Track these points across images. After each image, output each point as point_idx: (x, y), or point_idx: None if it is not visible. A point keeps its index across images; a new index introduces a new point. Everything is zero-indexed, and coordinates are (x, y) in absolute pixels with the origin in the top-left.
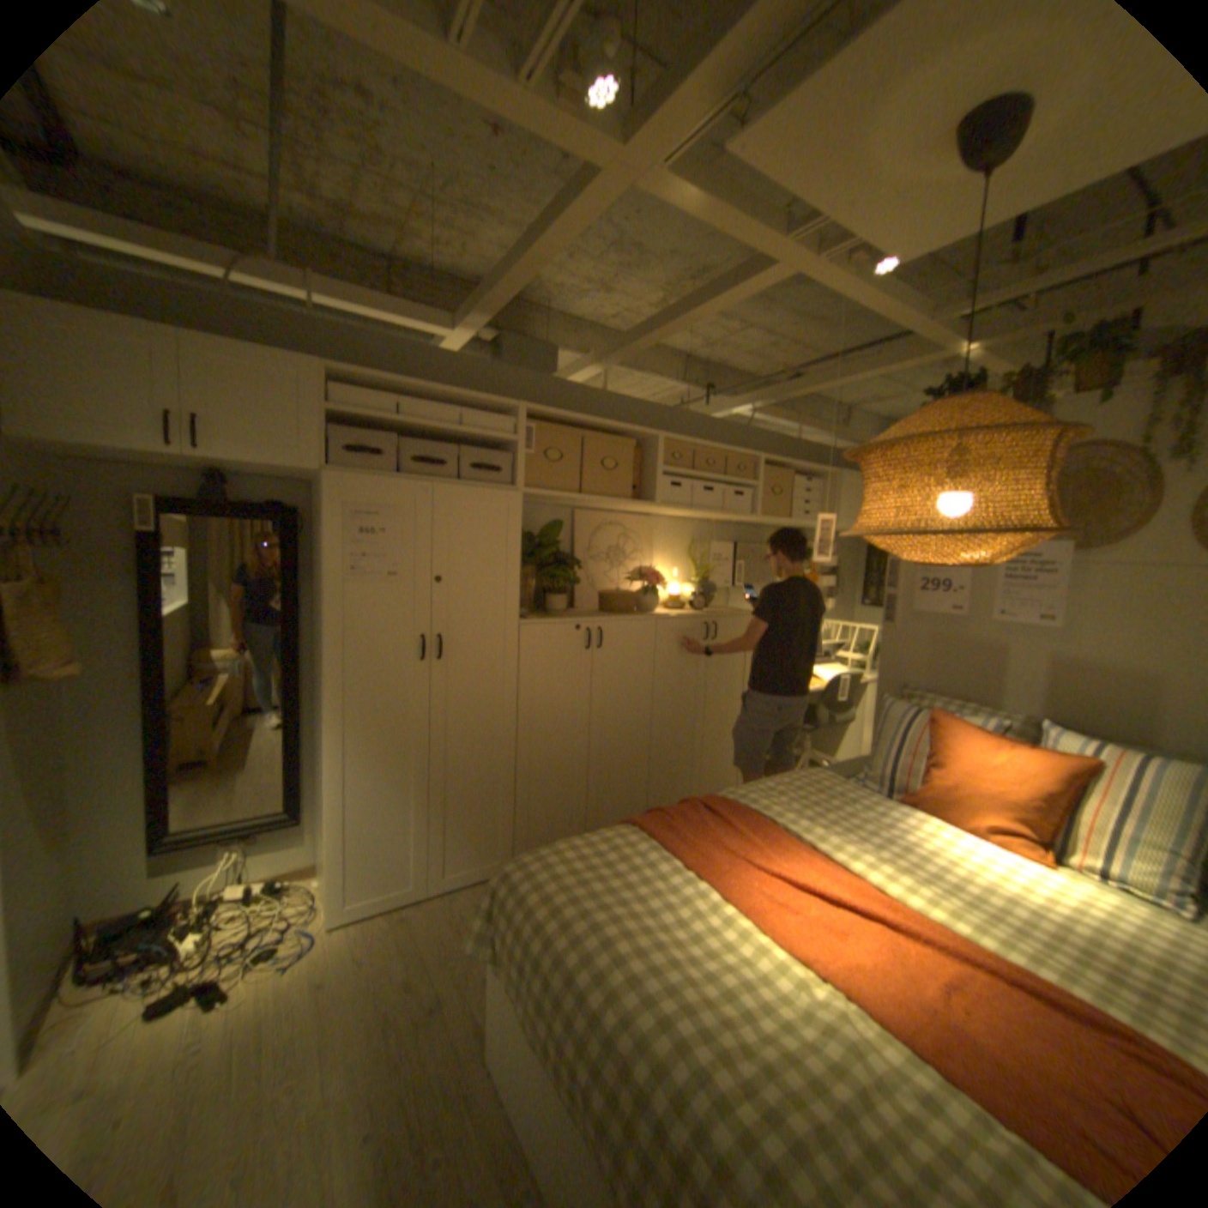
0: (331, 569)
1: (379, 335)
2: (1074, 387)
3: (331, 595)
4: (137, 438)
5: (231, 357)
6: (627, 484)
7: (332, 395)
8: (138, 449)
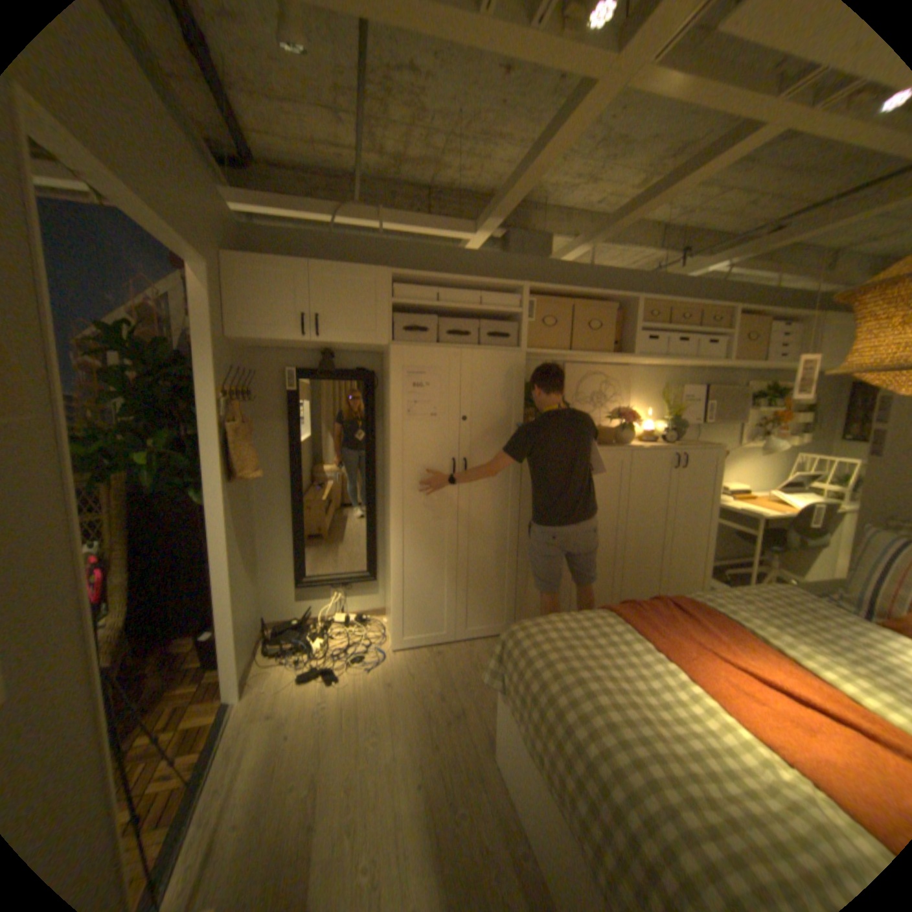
0: (395, 413)
1: (424, 246)
2: None
3: (395, 431)
4: (288, 333)
5: (336, 275)
6: (609, 341)
7: (395, 293)
8: (288, 340)
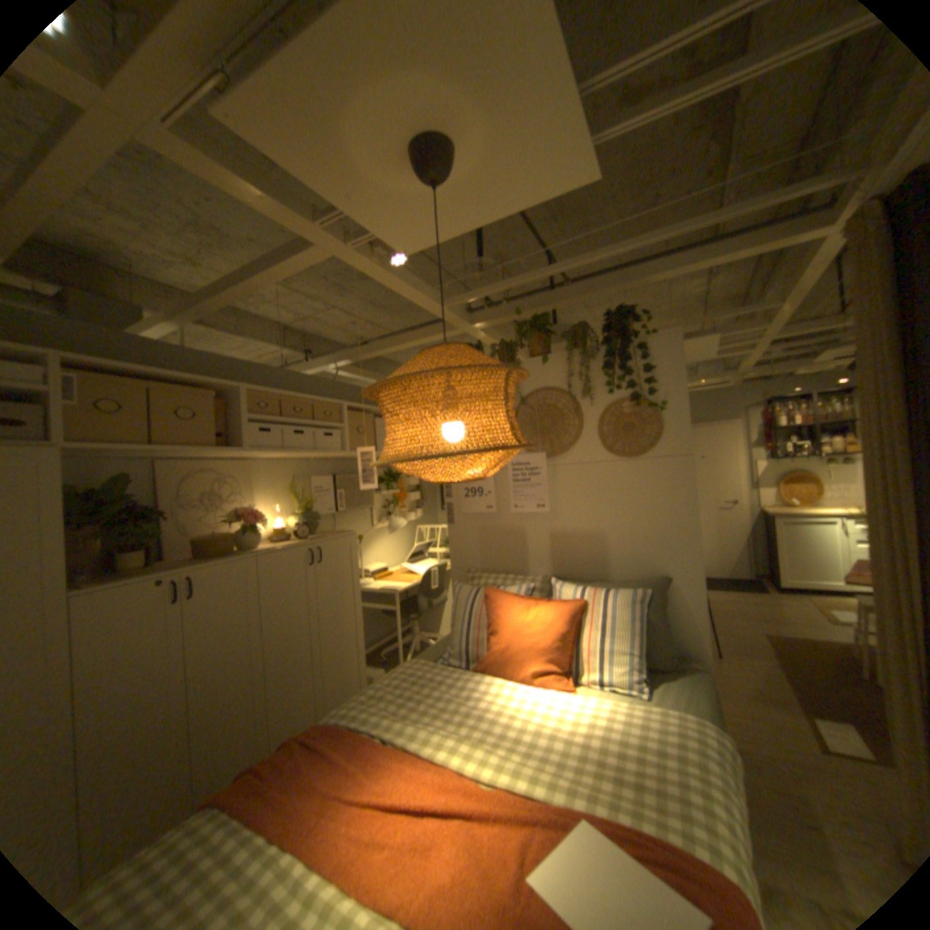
0: None
1: None
2: (529, 353)
3: None
4: None
5: None
6: (214, 431)
7: None
8: None
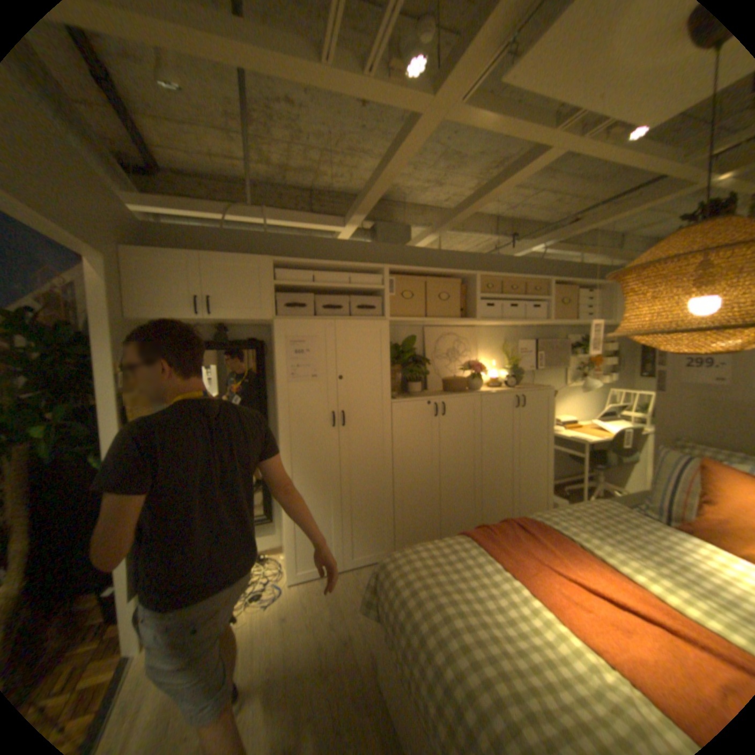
0: (280, 375)
1: (301, 237)
2: None
3: (281, 391)
4: (181, 312)
5: (223, 262)
6: (457, 308)
7: (276, 275)
8: (181, 318)
